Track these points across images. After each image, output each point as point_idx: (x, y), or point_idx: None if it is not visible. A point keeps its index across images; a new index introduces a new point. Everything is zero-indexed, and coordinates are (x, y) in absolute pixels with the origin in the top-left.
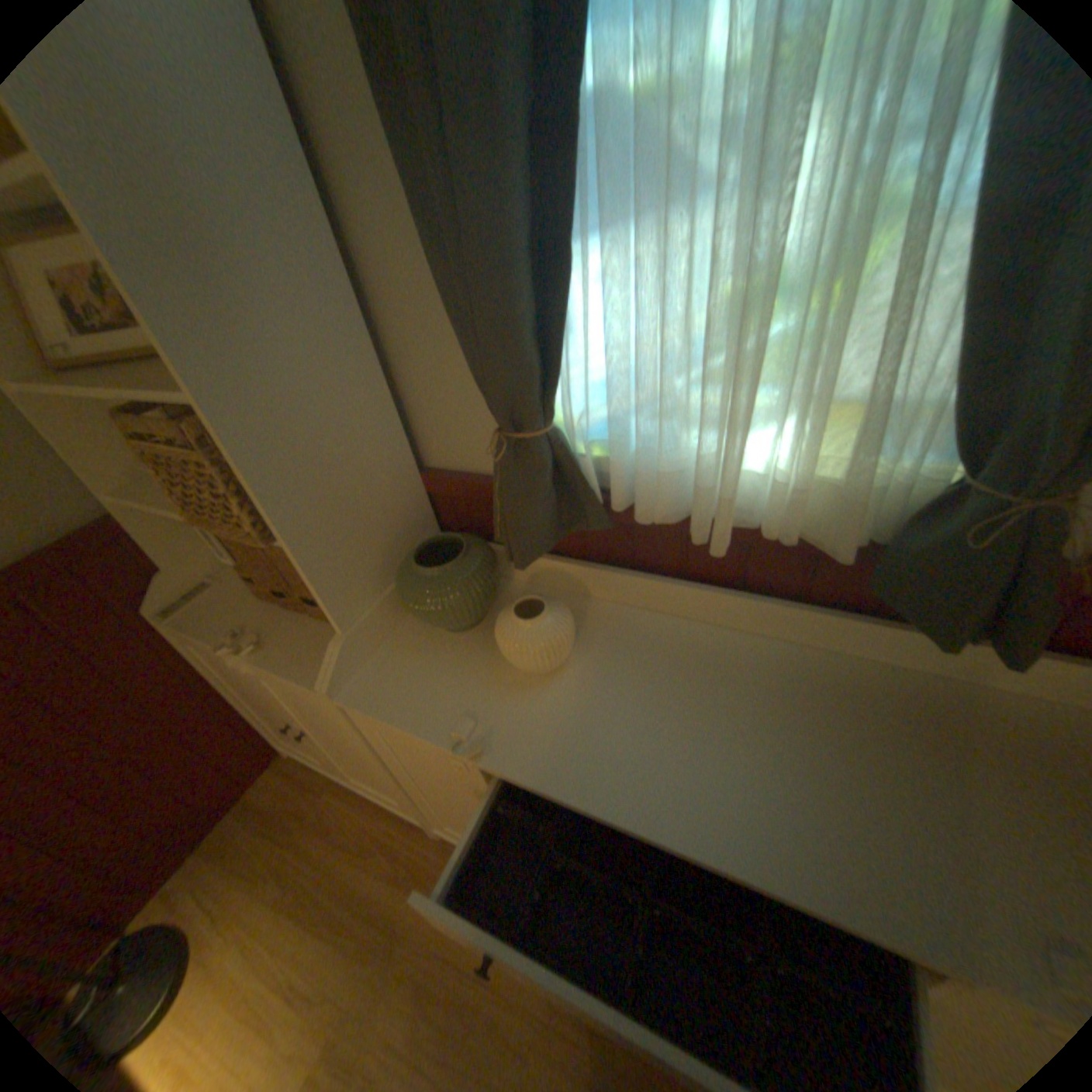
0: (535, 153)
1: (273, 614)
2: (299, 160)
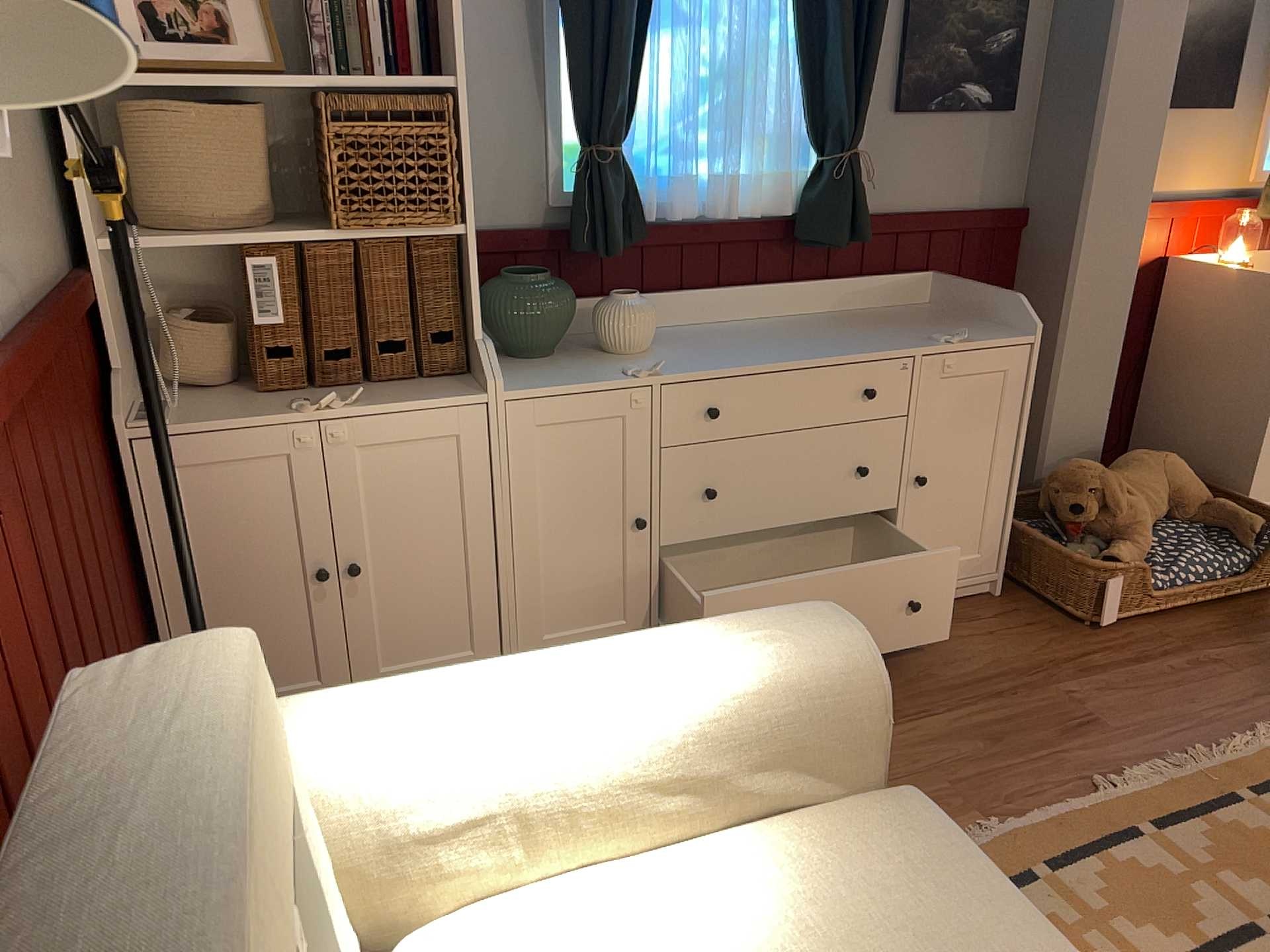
0: None
1: (317, 394)
2: None
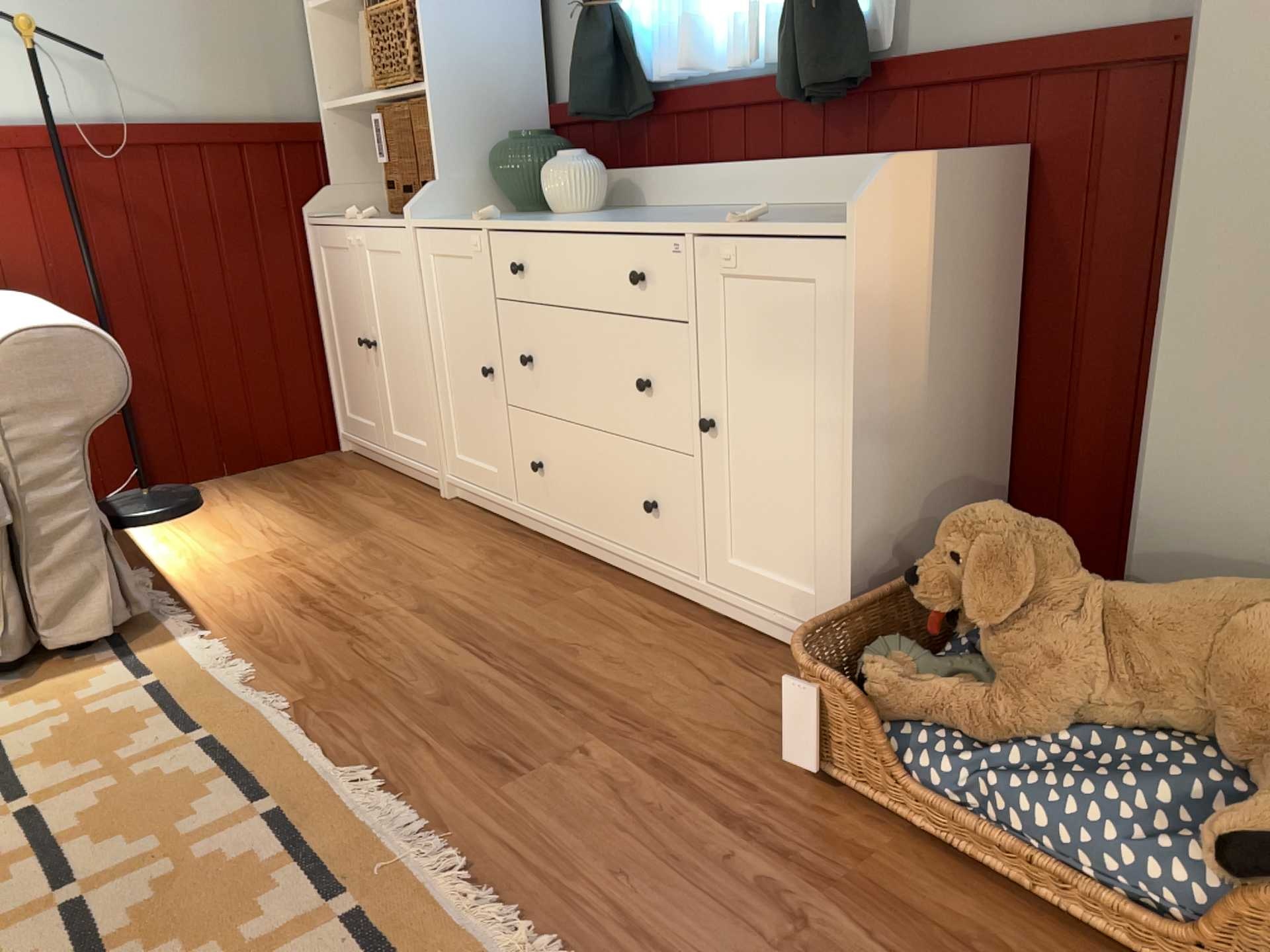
0: None
1: (397, 218)
2: None
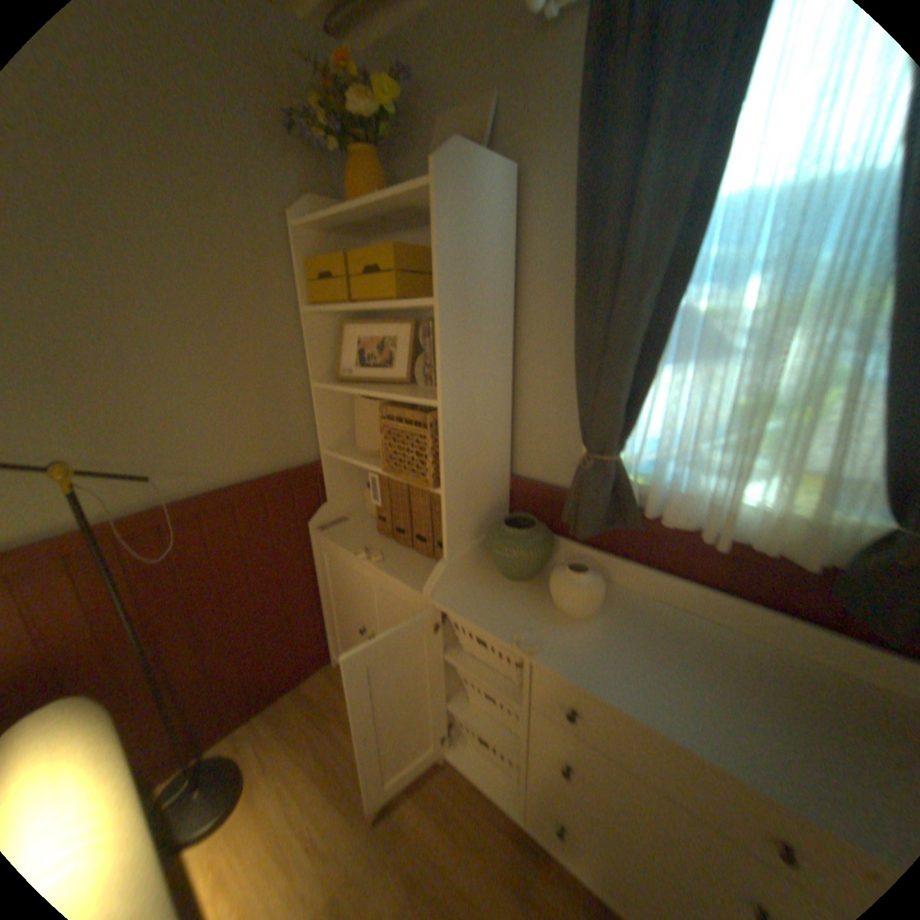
0: (652, 329)
1: (390, 545)
2: (513, 311)
